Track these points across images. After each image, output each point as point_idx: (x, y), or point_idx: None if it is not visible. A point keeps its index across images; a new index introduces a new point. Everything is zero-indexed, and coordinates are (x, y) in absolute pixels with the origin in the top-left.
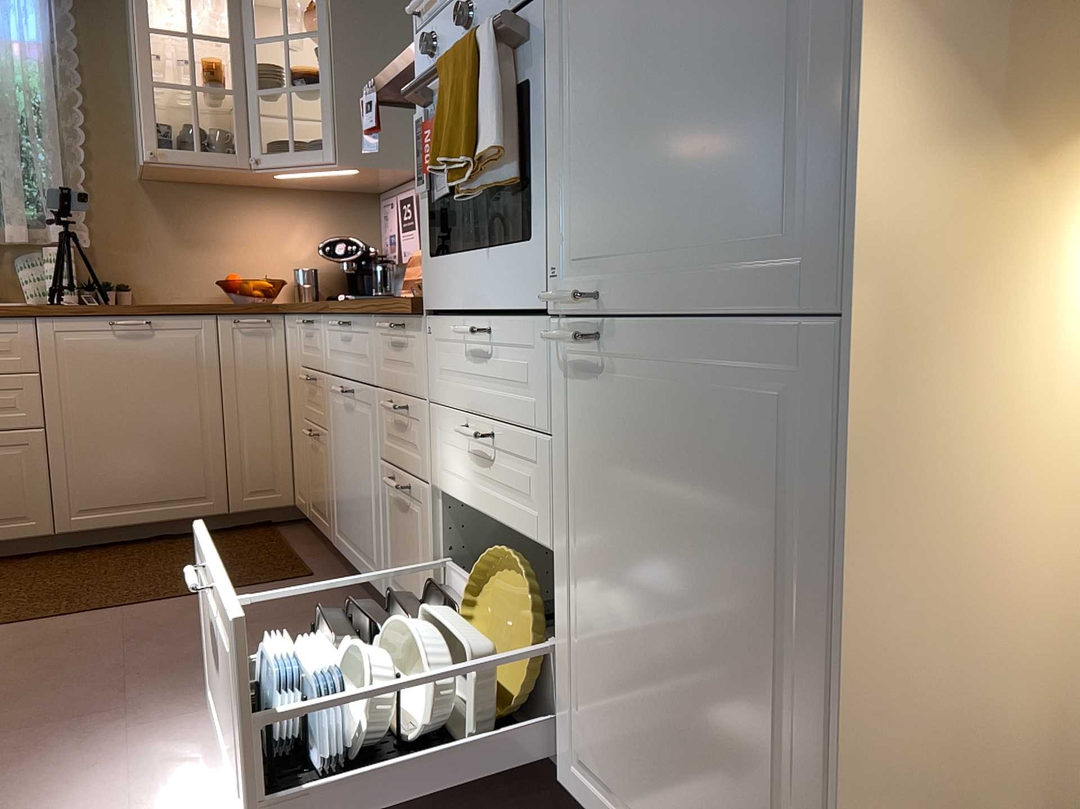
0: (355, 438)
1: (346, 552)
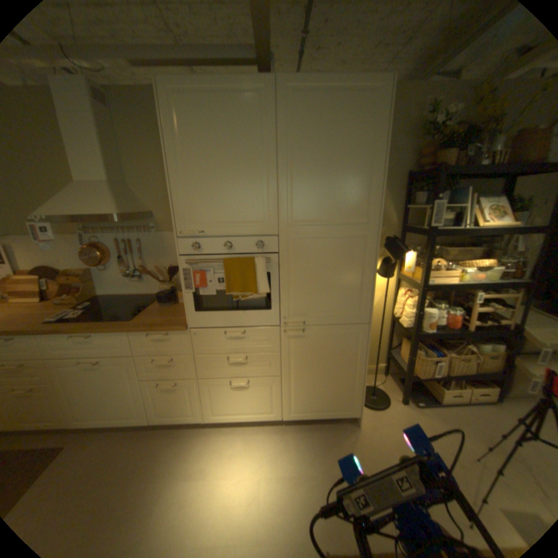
0: (101, 380)
1: (91, 425)
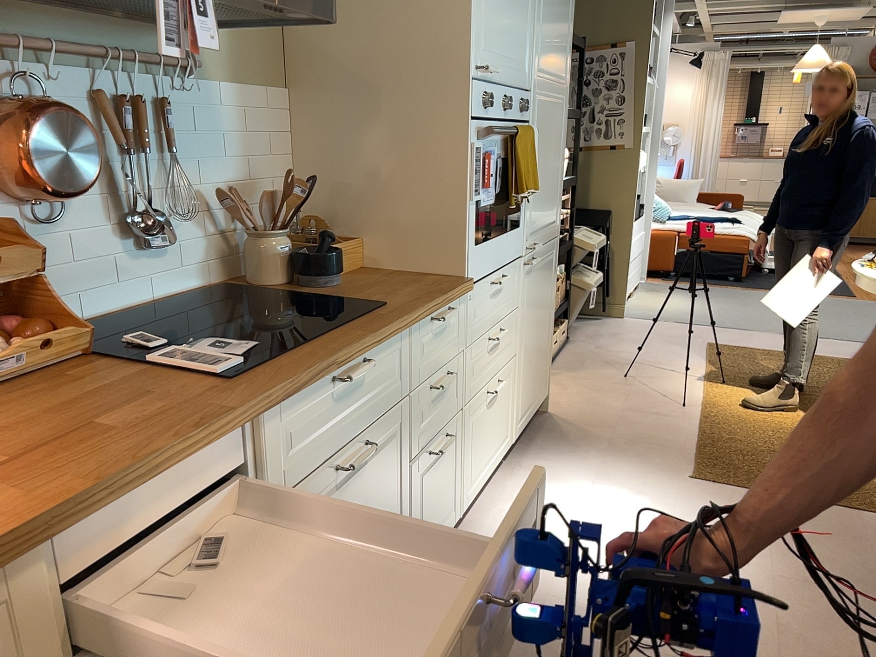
0: (365, 497)
1: None
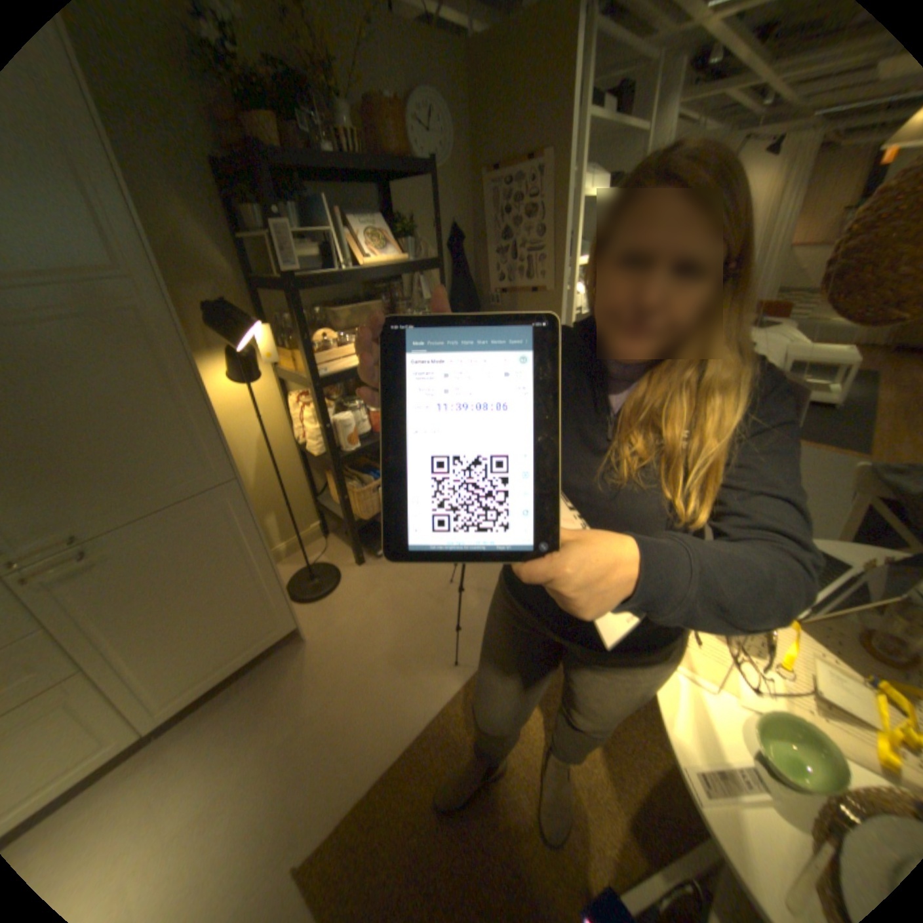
0: None
1: None
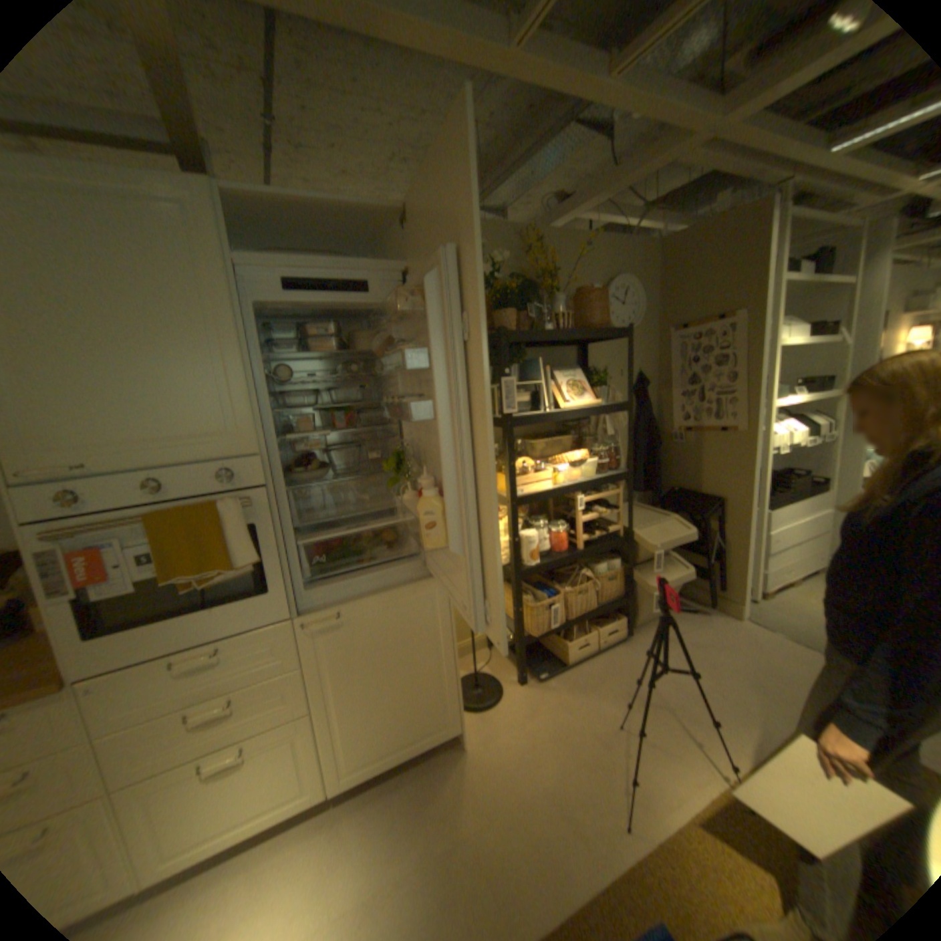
0: None
1: None
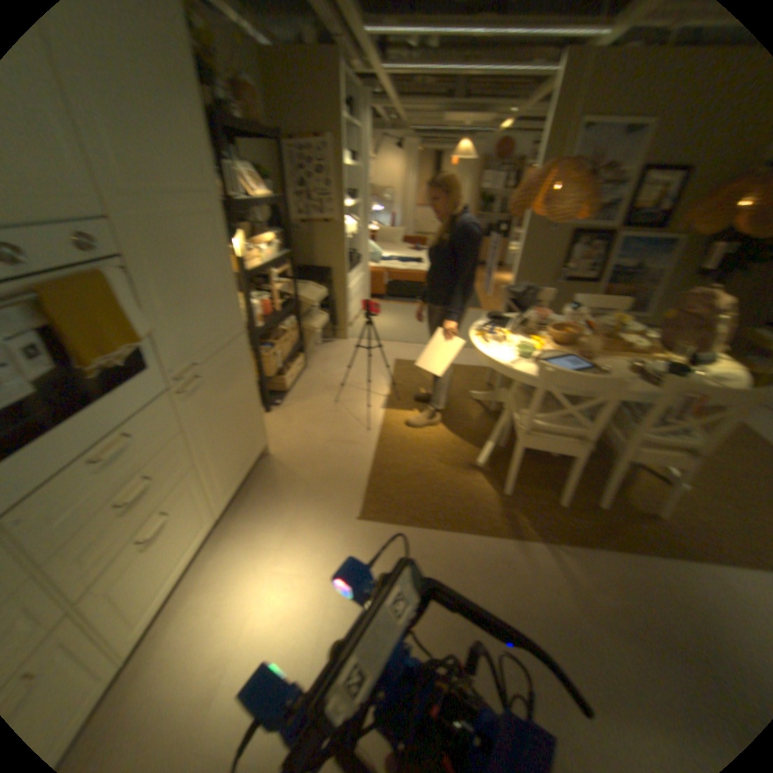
0: None
1: None
